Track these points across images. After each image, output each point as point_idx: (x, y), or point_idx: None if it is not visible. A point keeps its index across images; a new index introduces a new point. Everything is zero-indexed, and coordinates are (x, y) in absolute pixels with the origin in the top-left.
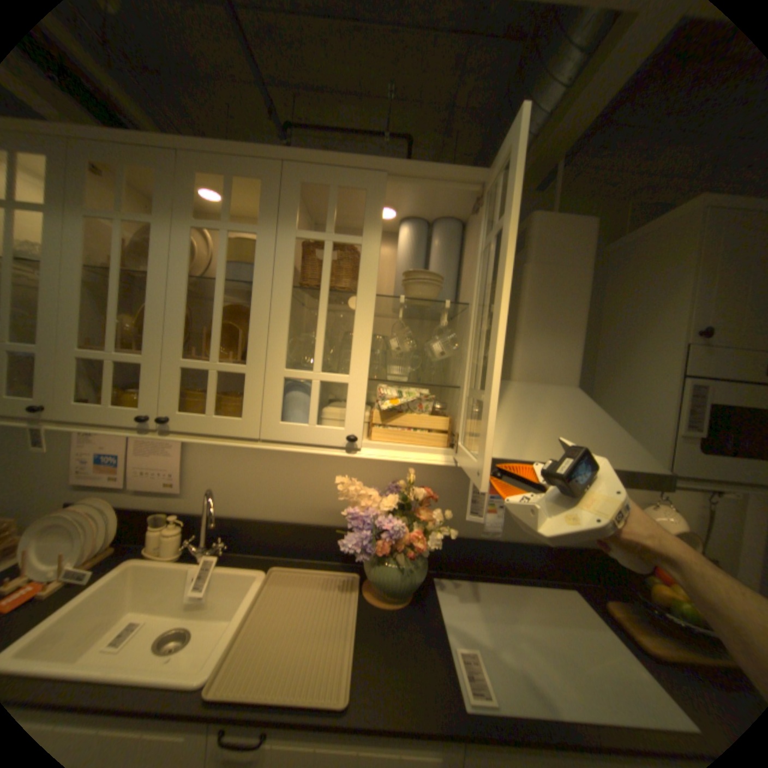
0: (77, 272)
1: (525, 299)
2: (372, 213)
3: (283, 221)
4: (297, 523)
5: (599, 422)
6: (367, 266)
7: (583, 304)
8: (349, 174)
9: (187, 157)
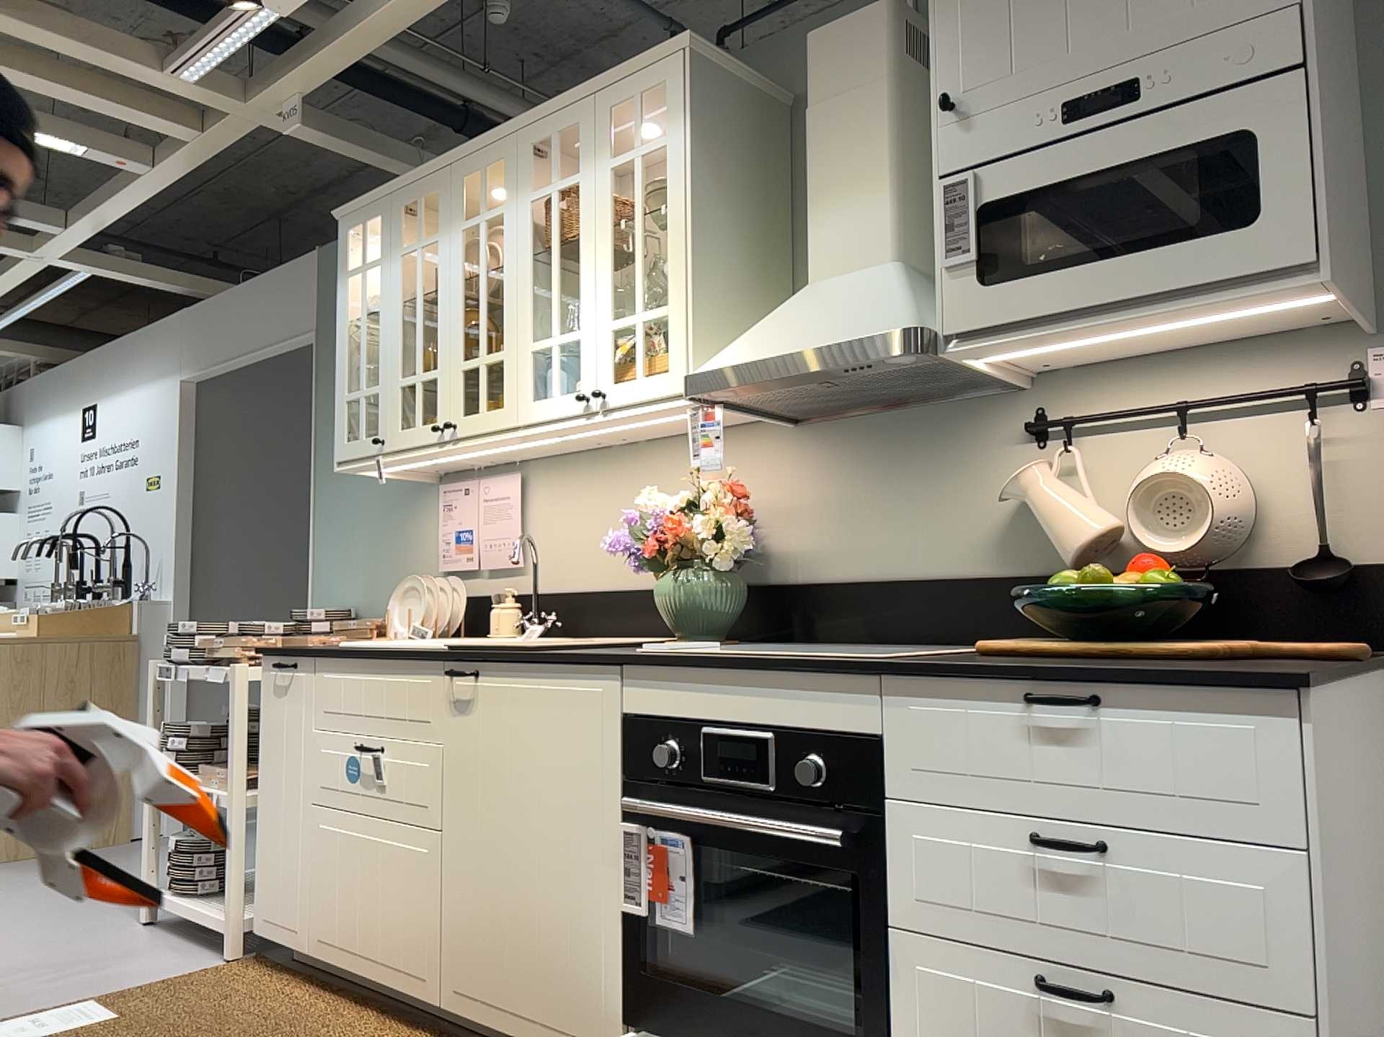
0: (398, 309)
1: (806, 164)
2: (584, 147)
3: (520, 193)
4: (633, 590)
5: (872, 296)
6: (584, 204)
7: (880, 136)
8: (564, 118)
9: (457, 170)
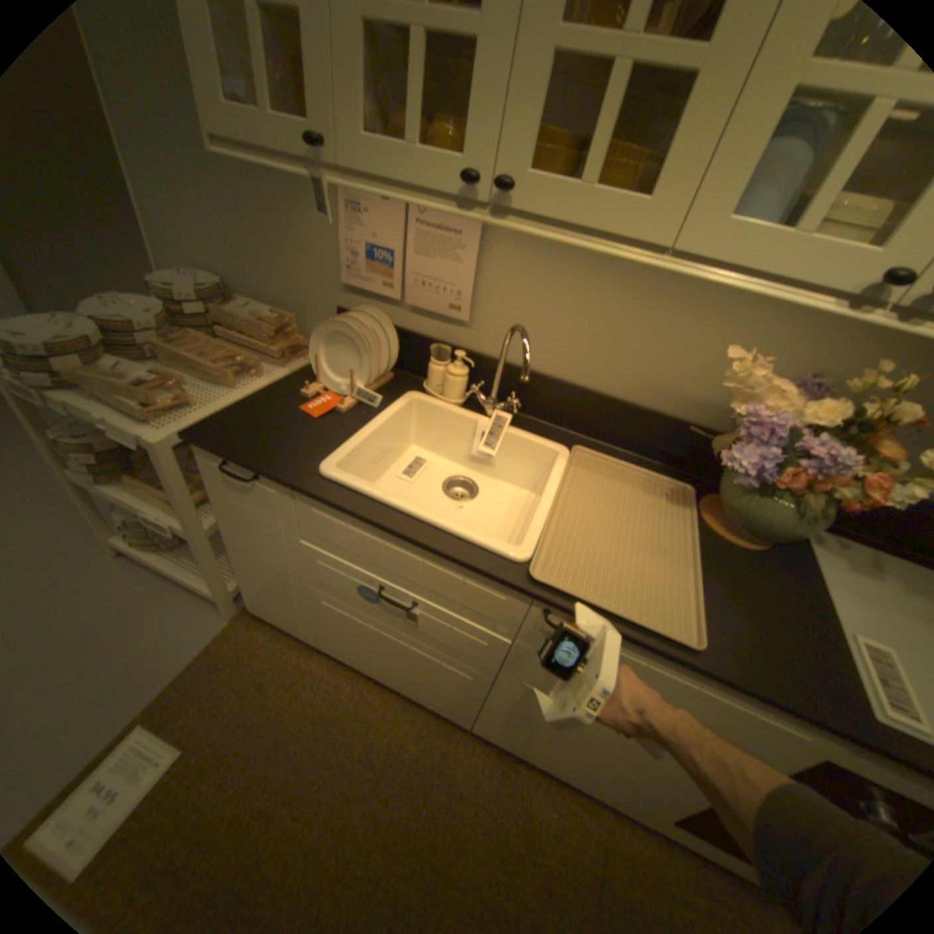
0: None
1: None
2: None
3: None
4: (618, 399)
5: None
6: None
7: None
8: None
9: None
